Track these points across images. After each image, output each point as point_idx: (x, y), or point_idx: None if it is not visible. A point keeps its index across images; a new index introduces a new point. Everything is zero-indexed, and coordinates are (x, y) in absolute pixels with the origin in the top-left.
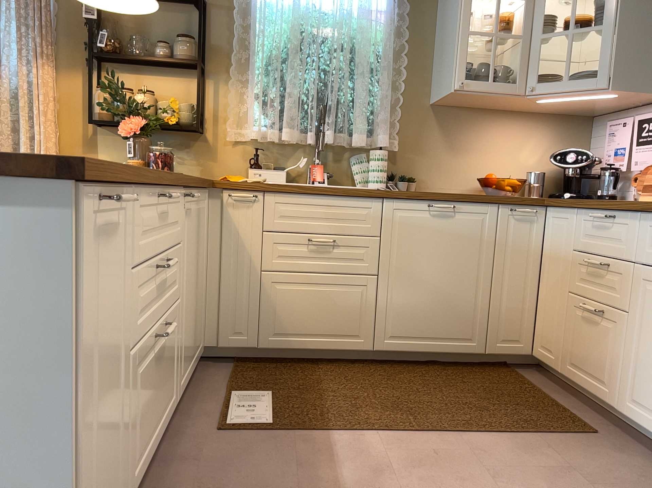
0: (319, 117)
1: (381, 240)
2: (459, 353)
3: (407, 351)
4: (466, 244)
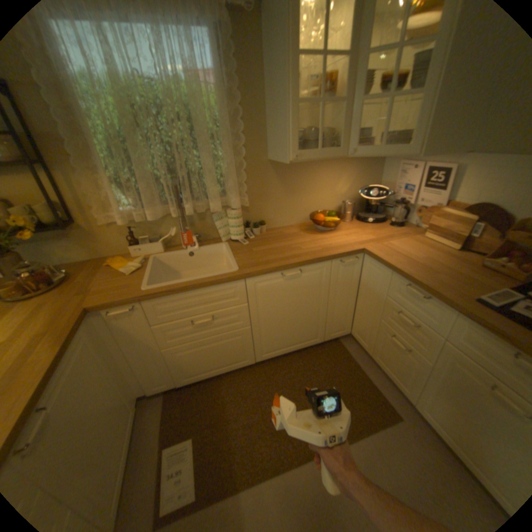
0: (175, 195)
1: (249, 304)
2: (308, 346)
3: (277, 356)
4: (310, 290)
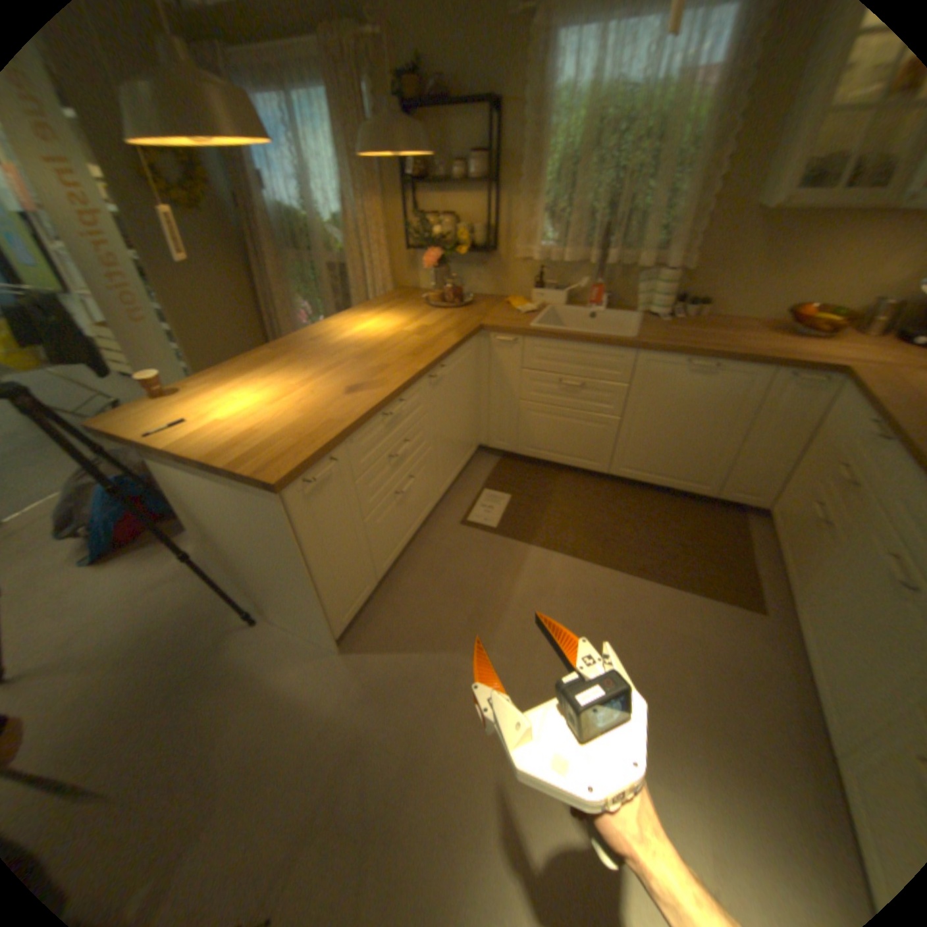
0: (604, 235)
1: (630, 388)
2: (689, 492)
3: (639, 481)
4: (723, 403)
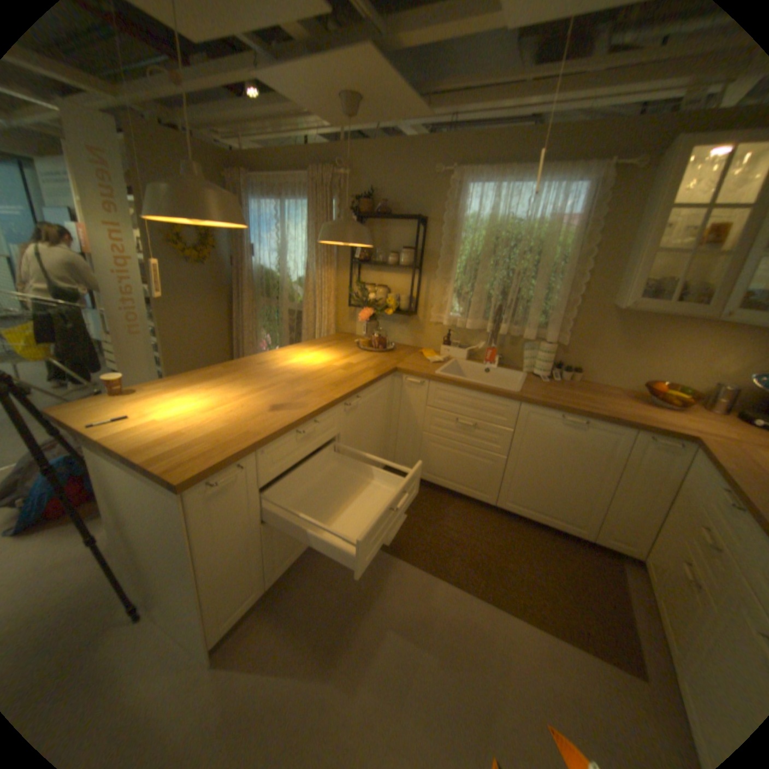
0: (497, 313)
1: (514, 433)
2: (568, 533)
3: (523, 516)
4: (594, 456)
